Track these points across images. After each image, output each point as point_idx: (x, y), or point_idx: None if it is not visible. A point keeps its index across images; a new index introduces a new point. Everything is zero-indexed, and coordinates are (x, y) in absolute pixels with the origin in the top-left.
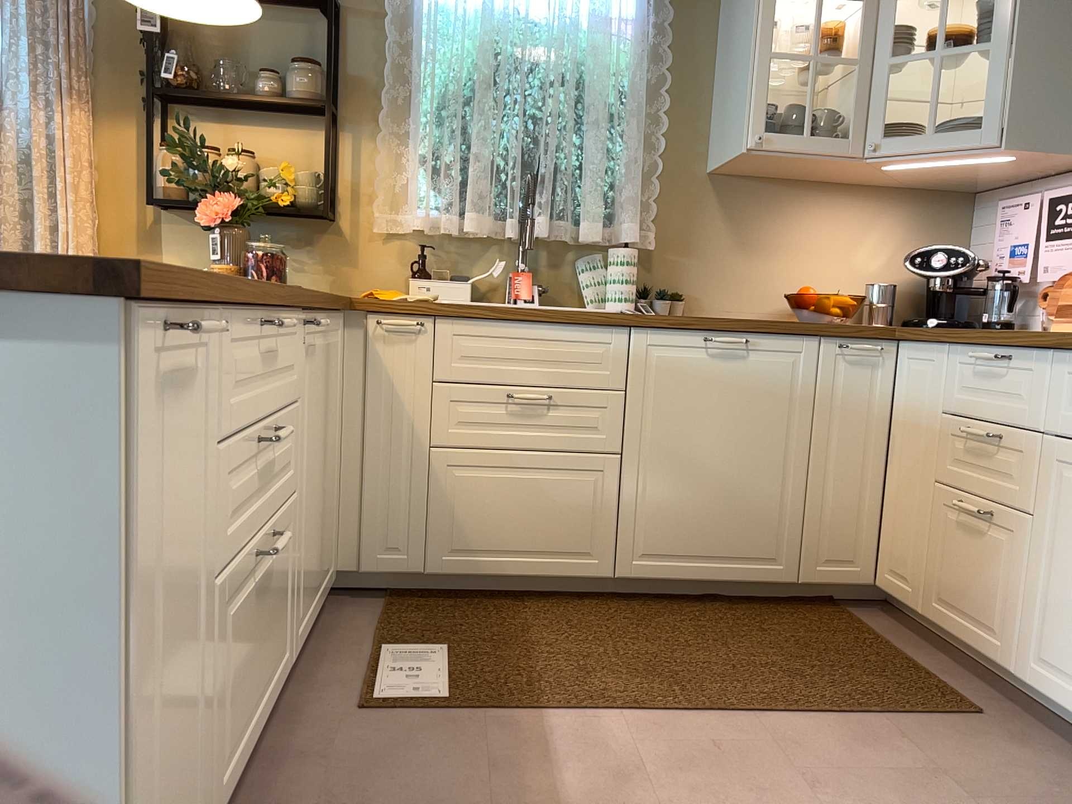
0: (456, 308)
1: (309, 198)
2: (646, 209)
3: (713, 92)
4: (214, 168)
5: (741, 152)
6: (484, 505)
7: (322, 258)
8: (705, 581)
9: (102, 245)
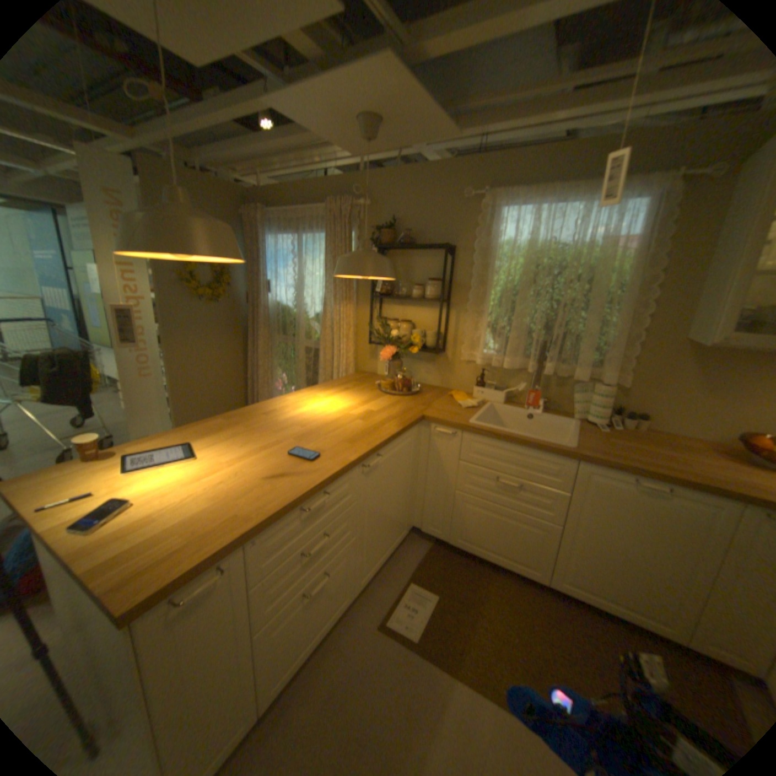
0: (474, 430)
1: (431, 344)
2: (630, 361)
3: (706, 281)
4: (389, 334)
5: (709, 344)
6: (481, 525)
7: (438, 369)
8: (612, 615)
9: (357, 355)
